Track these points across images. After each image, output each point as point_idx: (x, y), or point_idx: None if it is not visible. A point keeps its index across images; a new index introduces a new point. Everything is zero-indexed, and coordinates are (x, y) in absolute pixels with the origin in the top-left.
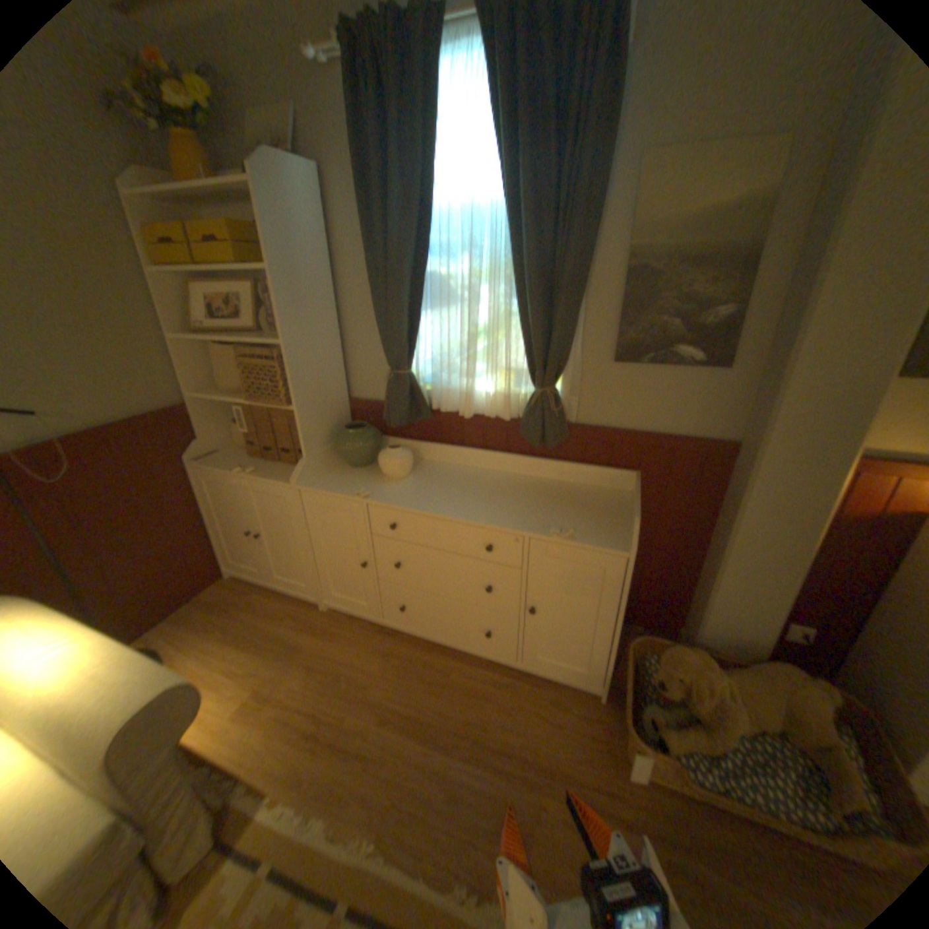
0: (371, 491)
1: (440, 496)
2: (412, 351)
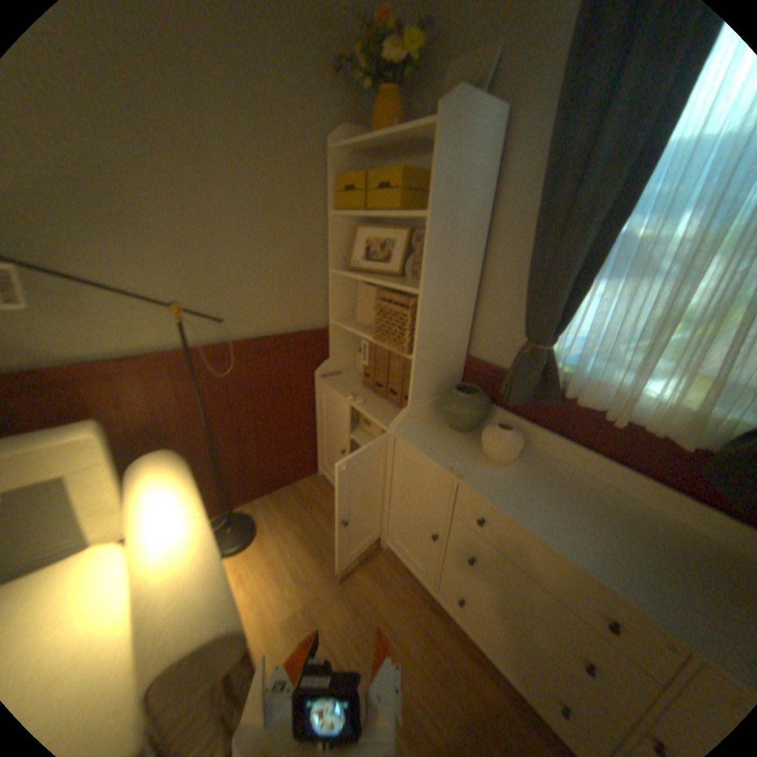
0: (467, 471)
1: (552, 513)
2: (564, 325)
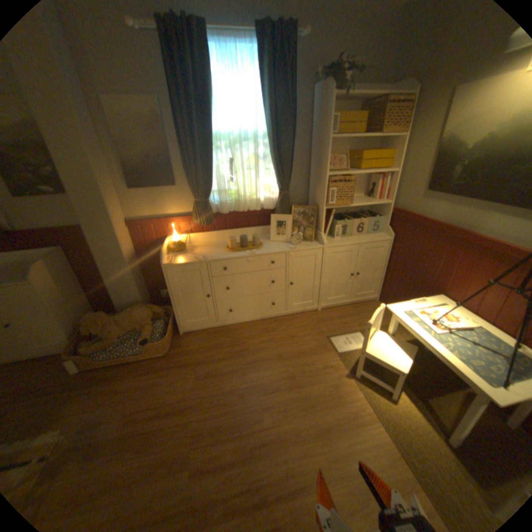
0: None
1: None
2: None
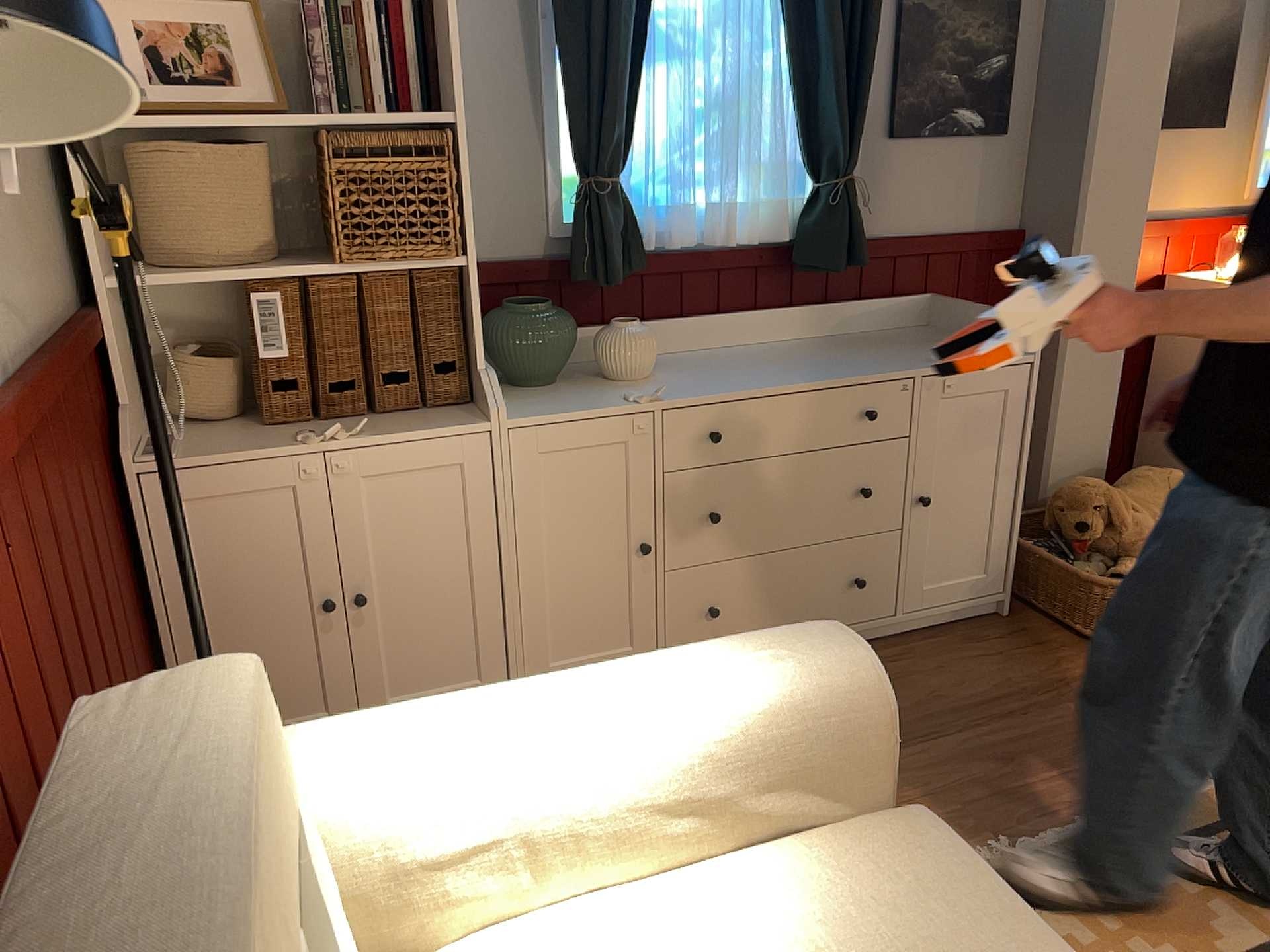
0: (649, 394)
1: (751, 375)
2: (627, 140)
